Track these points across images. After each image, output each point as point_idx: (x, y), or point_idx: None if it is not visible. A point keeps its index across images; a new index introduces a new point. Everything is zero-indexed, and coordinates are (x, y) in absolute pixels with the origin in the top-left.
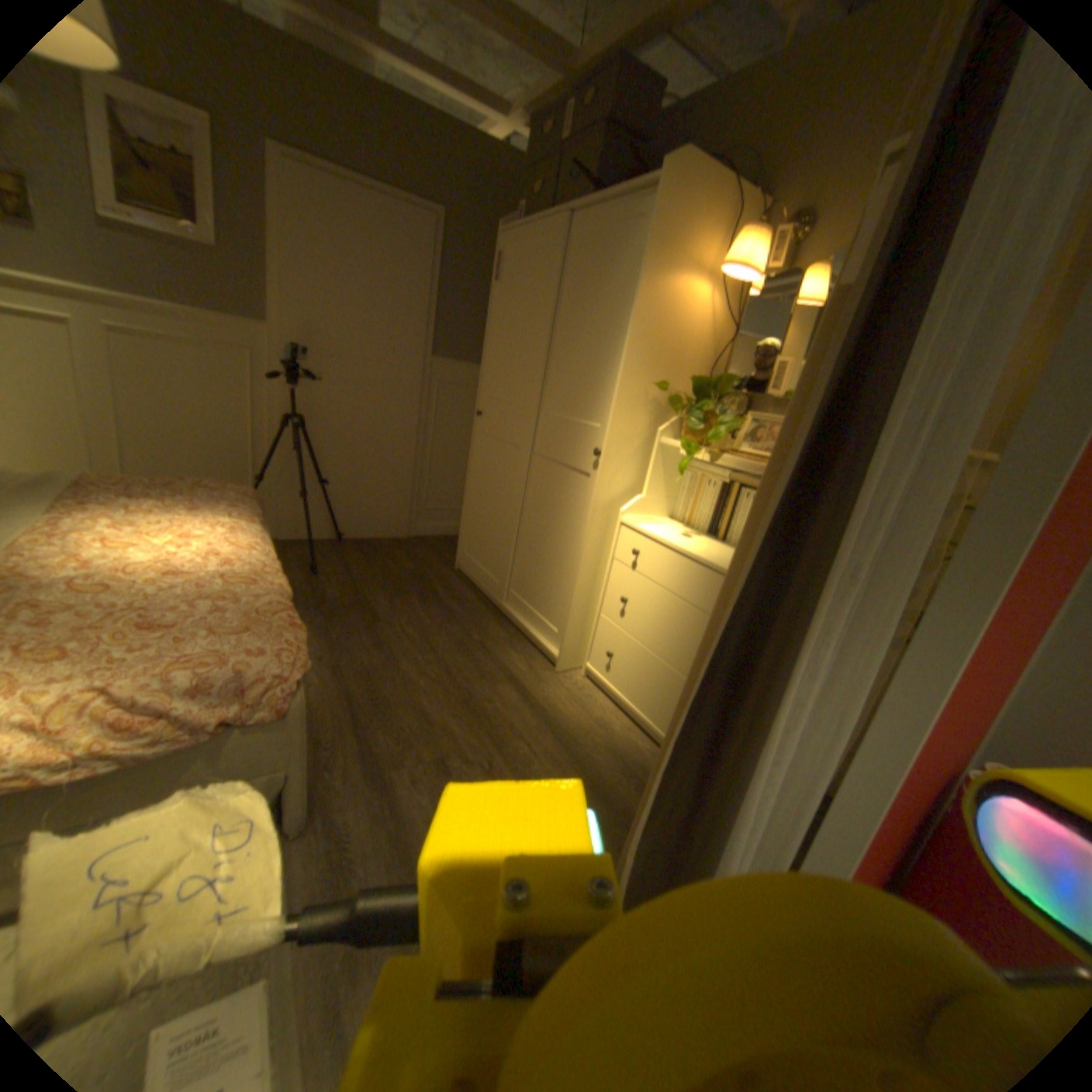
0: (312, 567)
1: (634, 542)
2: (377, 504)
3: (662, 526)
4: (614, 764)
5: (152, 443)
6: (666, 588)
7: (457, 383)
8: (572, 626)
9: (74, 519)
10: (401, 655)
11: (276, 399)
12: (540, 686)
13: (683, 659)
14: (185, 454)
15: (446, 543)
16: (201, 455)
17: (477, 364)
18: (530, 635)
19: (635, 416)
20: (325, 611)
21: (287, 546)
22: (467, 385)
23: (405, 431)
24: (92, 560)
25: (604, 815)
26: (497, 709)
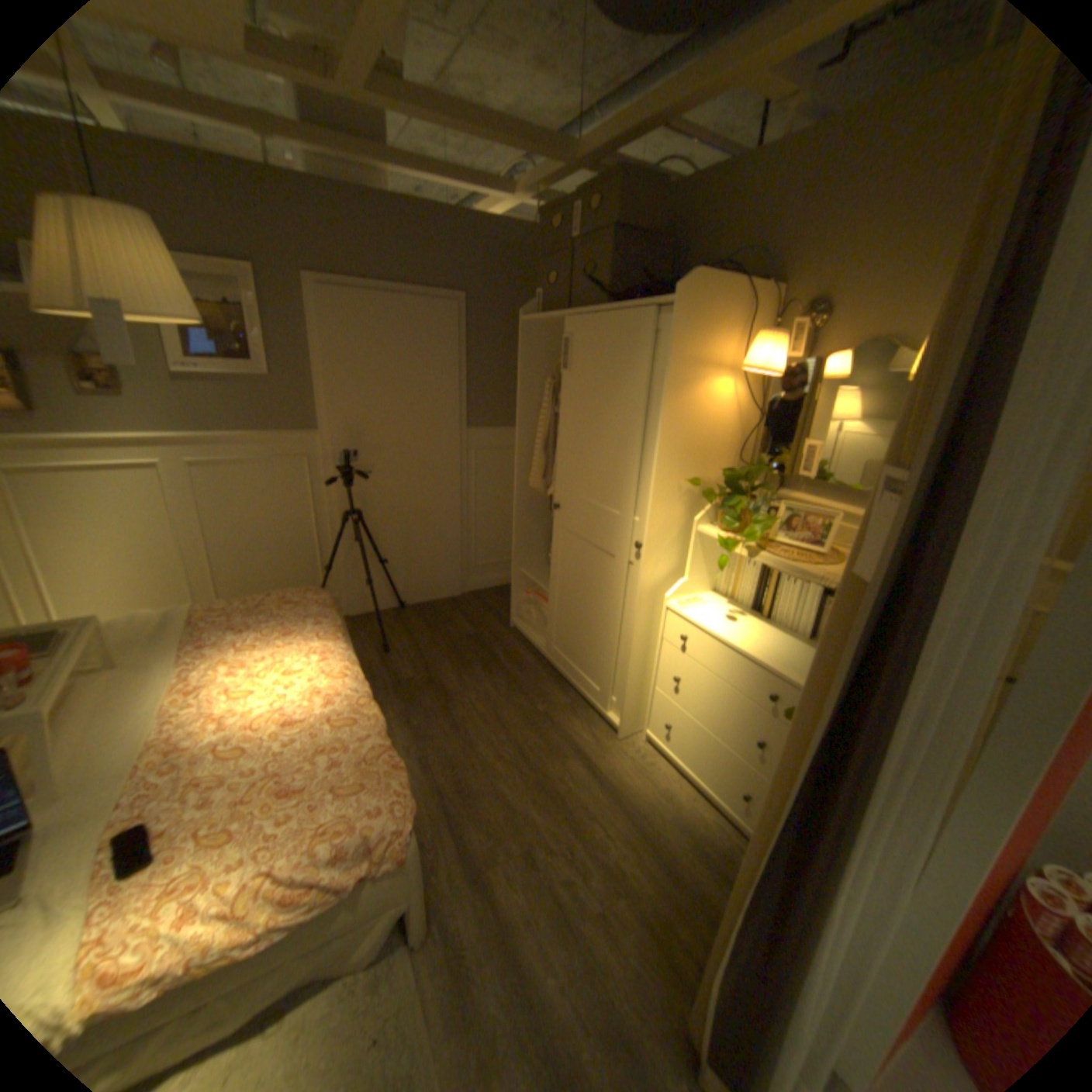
0: (384, 645)
1: (681, 628)
2: (432, 570)
3: (707, 609)
4: (684, 842)
5: (236, 552)
6: (717, 676)
7: (493, 448)
8: (629, 699)
9: (200, 671)
10: (477, 738)
11: (335, 496)
12: (606, 759)
13: (740, 744)
14: (263, 557)
15: (498, 597)
16: (277, 555)
17: (510, 427)
18: (590, 700)
19: (671, 511)
20: (403, 695)
21: (359, 623)
22: (502, 448)
23: (450, 501)
24: (226, 721)
25: (680, 901)
26: (570, 790)
